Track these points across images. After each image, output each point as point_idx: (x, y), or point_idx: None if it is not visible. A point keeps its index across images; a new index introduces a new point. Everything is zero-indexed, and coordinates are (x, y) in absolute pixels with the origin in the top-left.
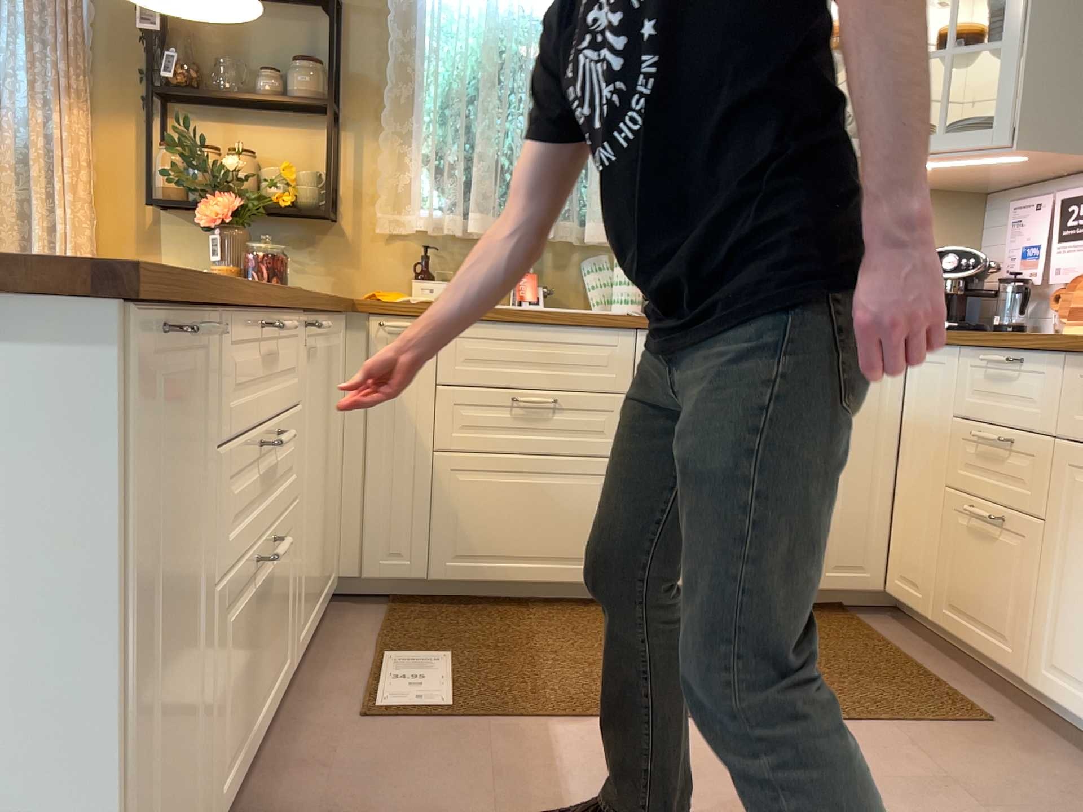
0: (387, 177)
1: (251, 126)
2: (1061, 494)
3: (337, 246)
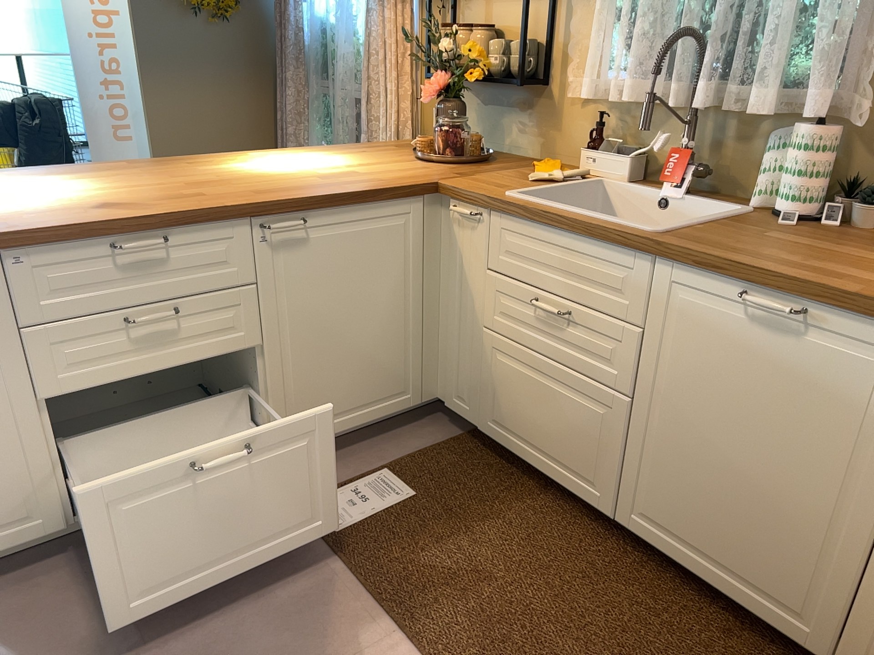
0: (580, 41)
1: None
2: None
3: (544, 110)
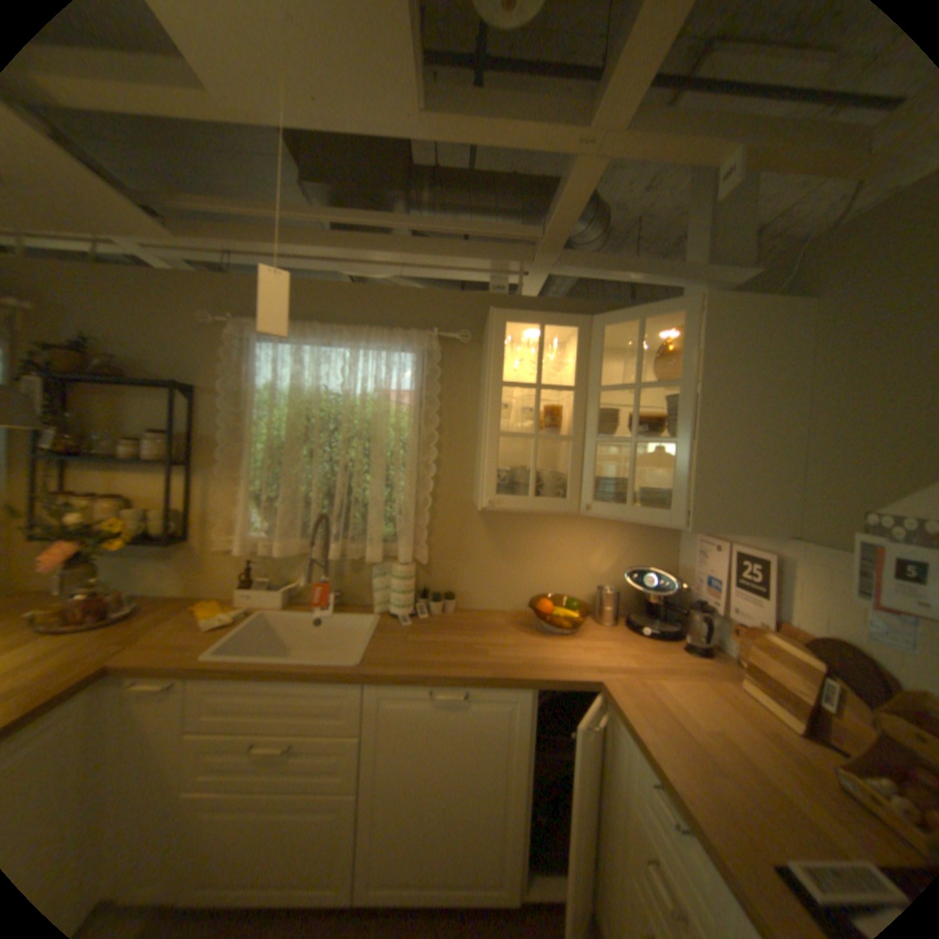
0: (220, 510)
1: (121, 473)
2: None
3: (184, 559)
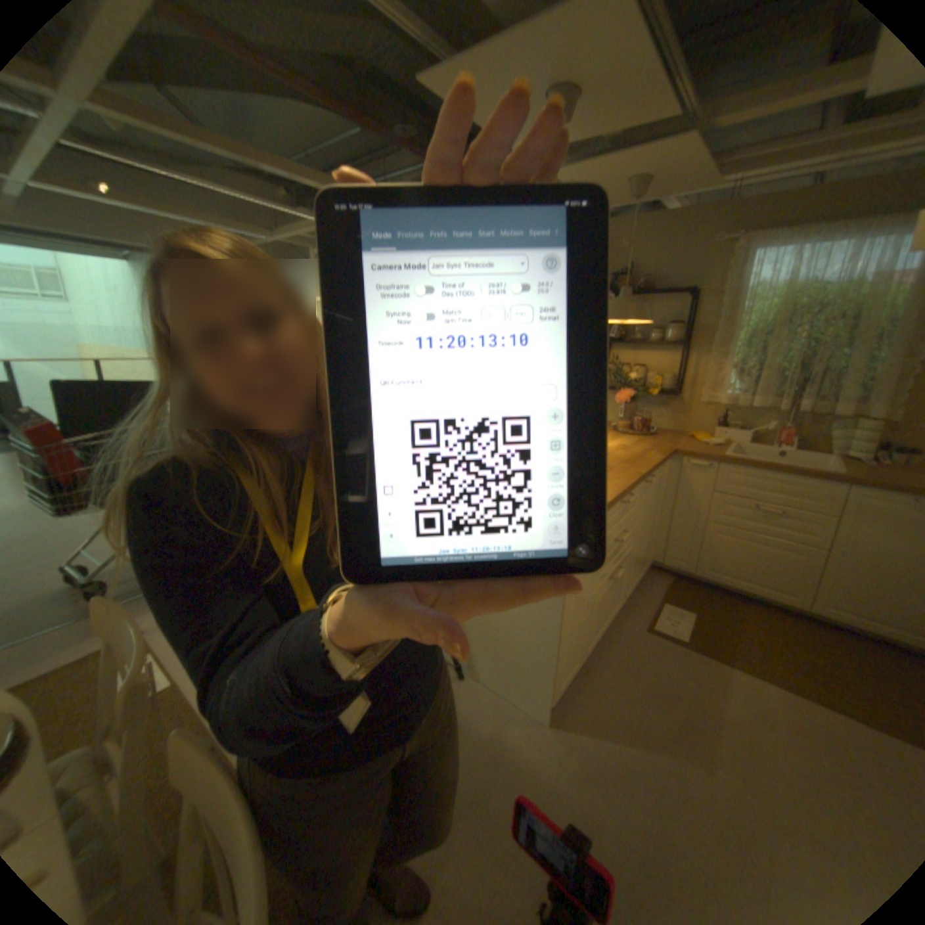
0: (709, 375)
1: (644, 351)
2: None
3: (678, 406)
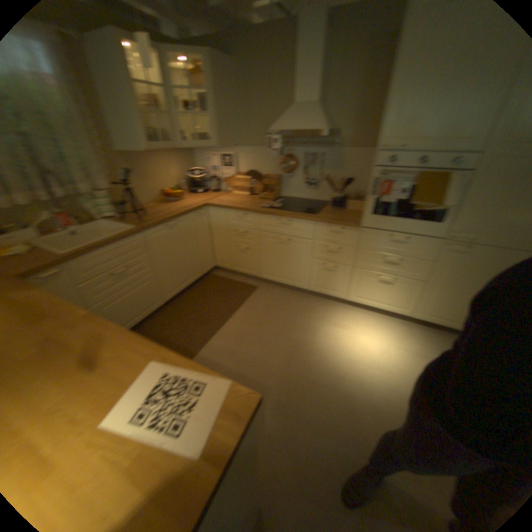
0: None
1: None
2: (263, 241)
3: None
